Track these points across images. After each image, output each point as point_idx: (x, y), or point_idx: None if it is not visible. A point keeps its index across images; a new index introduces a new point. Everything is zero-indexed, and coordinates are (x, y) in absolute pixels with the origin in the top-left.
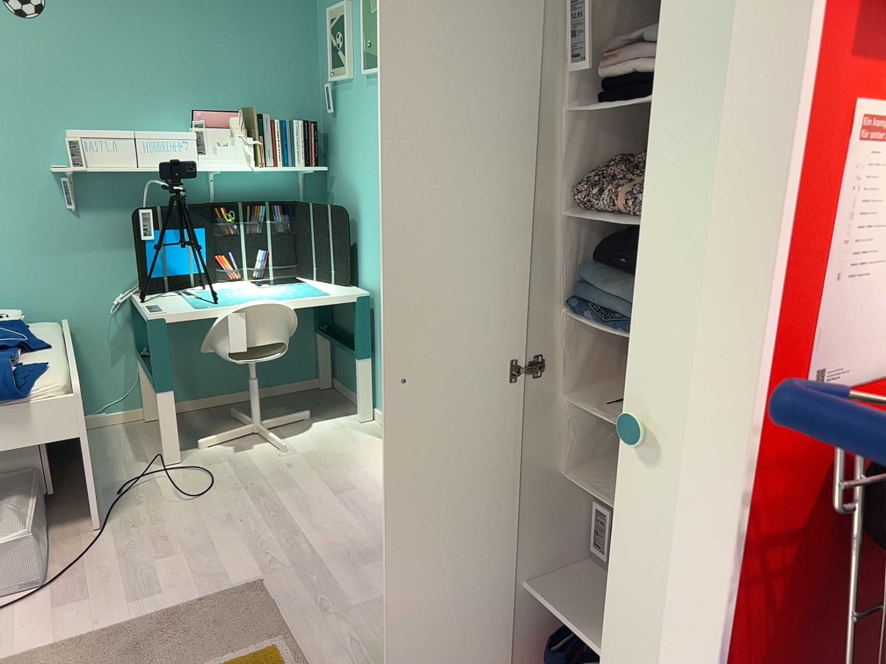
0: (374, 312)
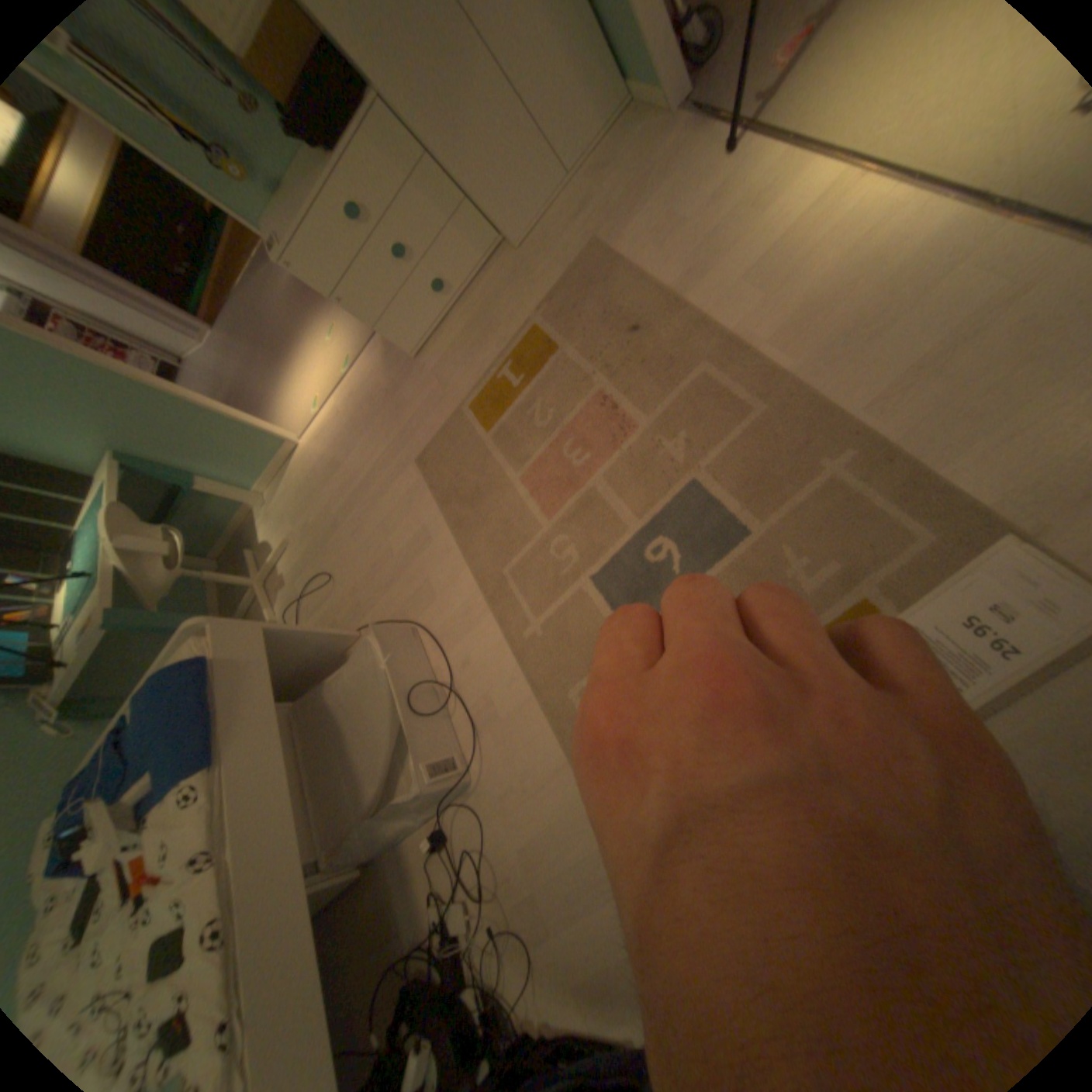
0: (134, 453)
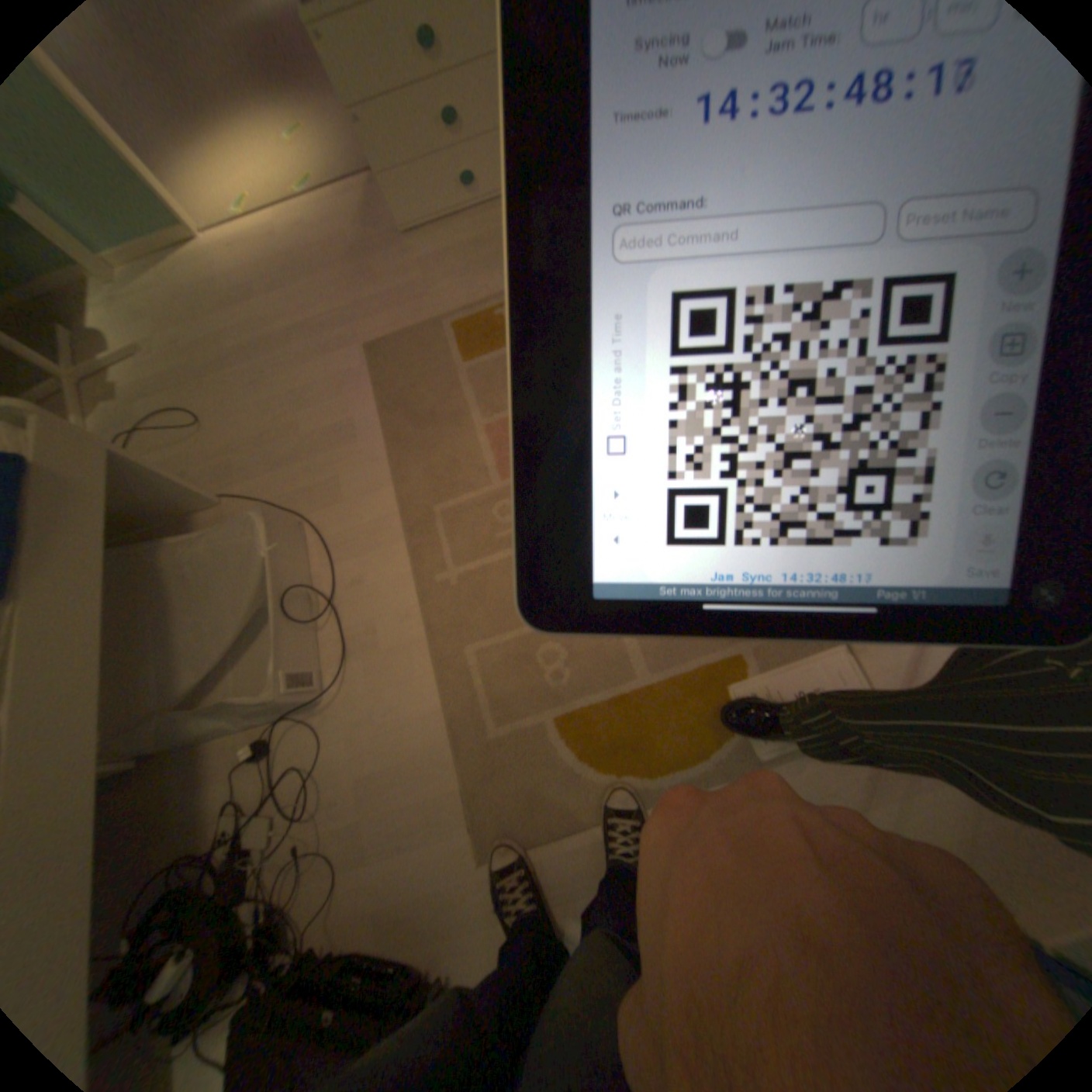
0: None
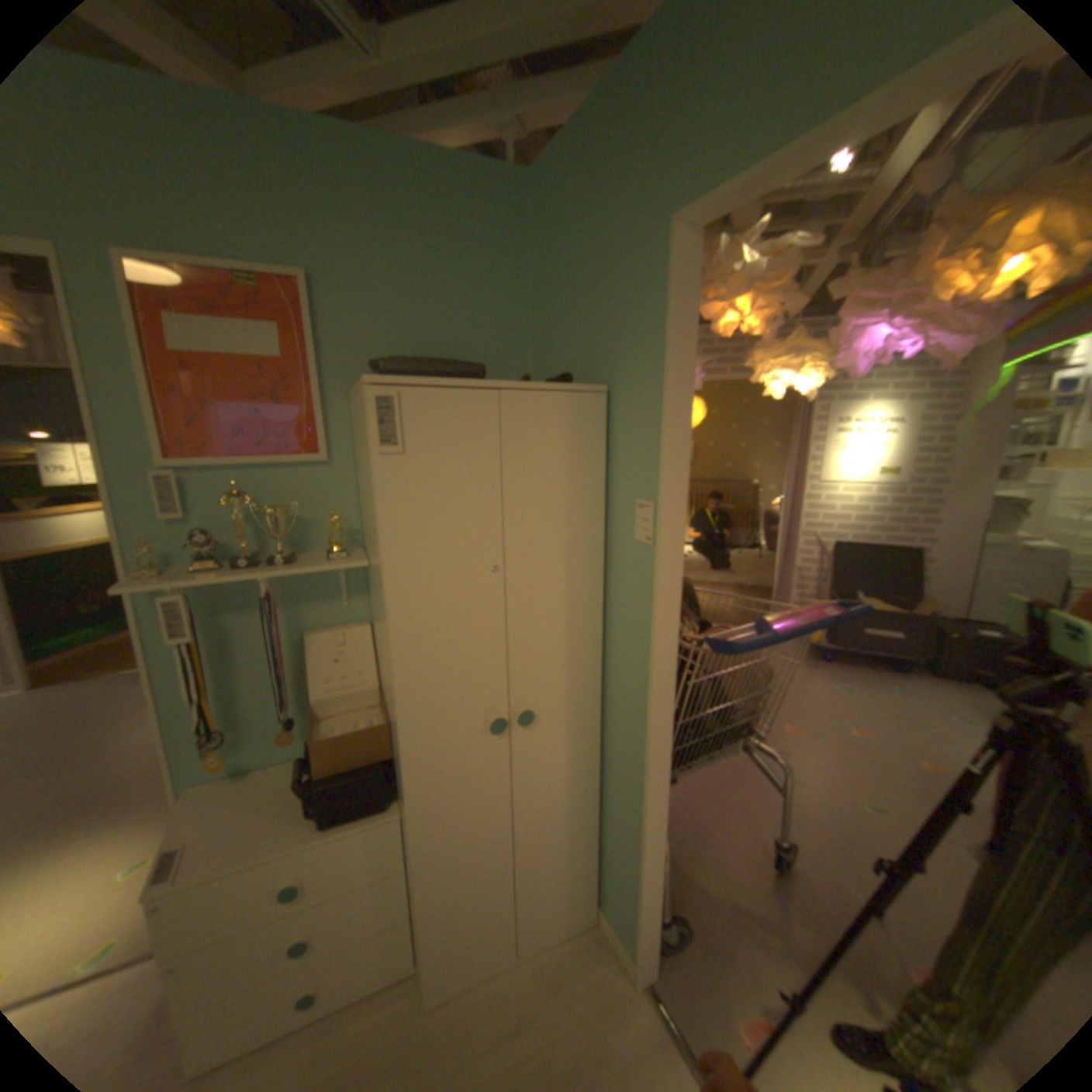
0: None
